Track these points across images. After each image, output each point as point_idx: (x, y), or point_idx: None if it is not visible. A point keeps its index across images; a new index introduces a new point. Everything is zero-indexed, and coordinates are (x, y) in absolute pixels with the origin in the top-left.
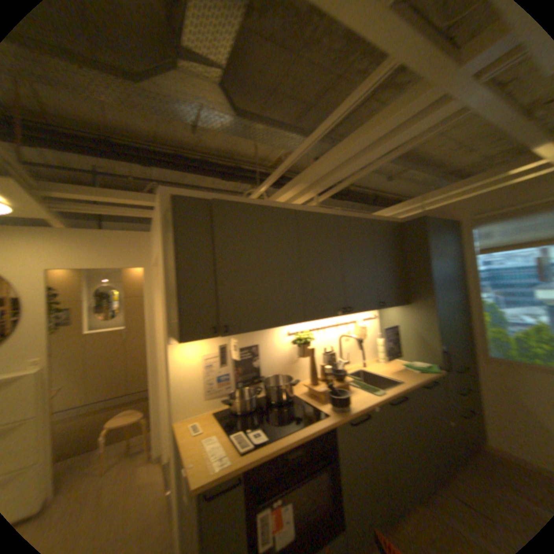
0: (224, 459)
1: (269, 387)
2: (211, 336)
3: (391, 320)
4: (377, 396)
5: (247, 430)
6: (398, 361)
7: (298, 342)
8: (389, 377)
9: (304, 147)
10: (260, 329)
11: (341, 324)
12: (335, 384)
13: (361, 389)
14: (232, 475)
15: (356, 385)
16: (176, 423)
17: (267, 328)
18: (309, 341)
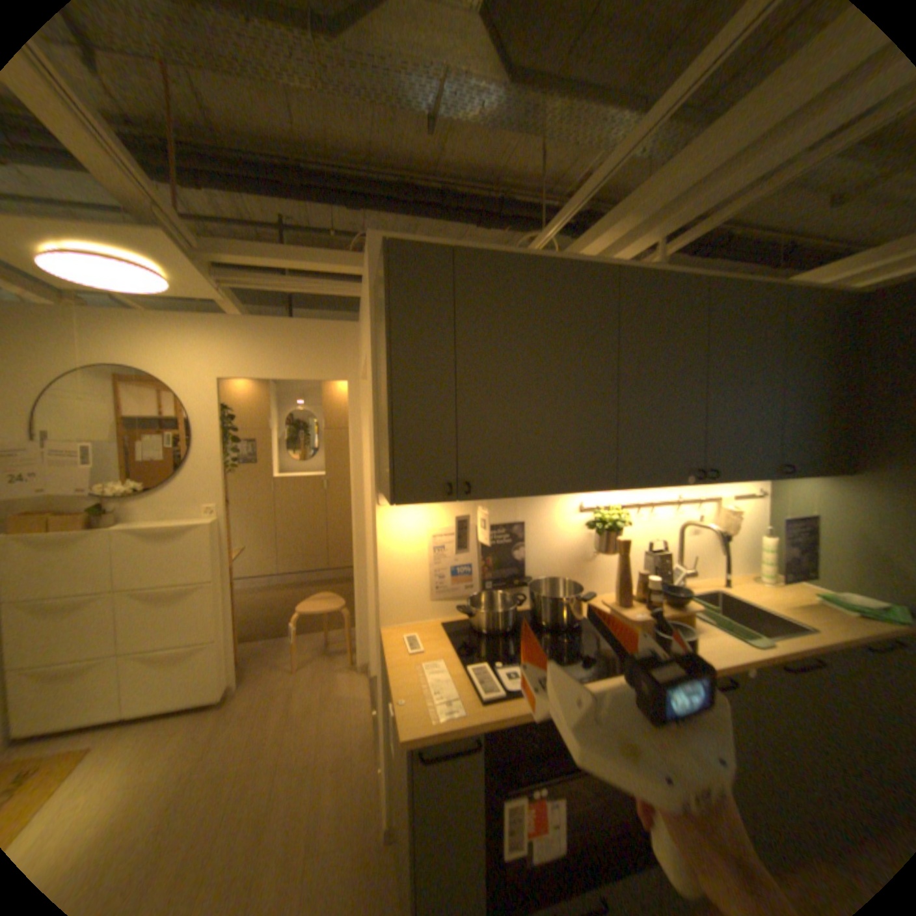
0: (454, 703)
1: (537, 596)
2: (442, 498)
3: (801, 503)
4: (753, 648)
5: (494, 662)
6: (803, 586)
7: (598, 525)
8: (783, 614)
9: (651, 118)
10: (529, 495)
11: (687, 500)
12: (663, 610)
13: (718, 628)
14: (466, 732)
15: (707, 617)
16: (384, 628)
17: (542, 494)
18: (618, 525)
